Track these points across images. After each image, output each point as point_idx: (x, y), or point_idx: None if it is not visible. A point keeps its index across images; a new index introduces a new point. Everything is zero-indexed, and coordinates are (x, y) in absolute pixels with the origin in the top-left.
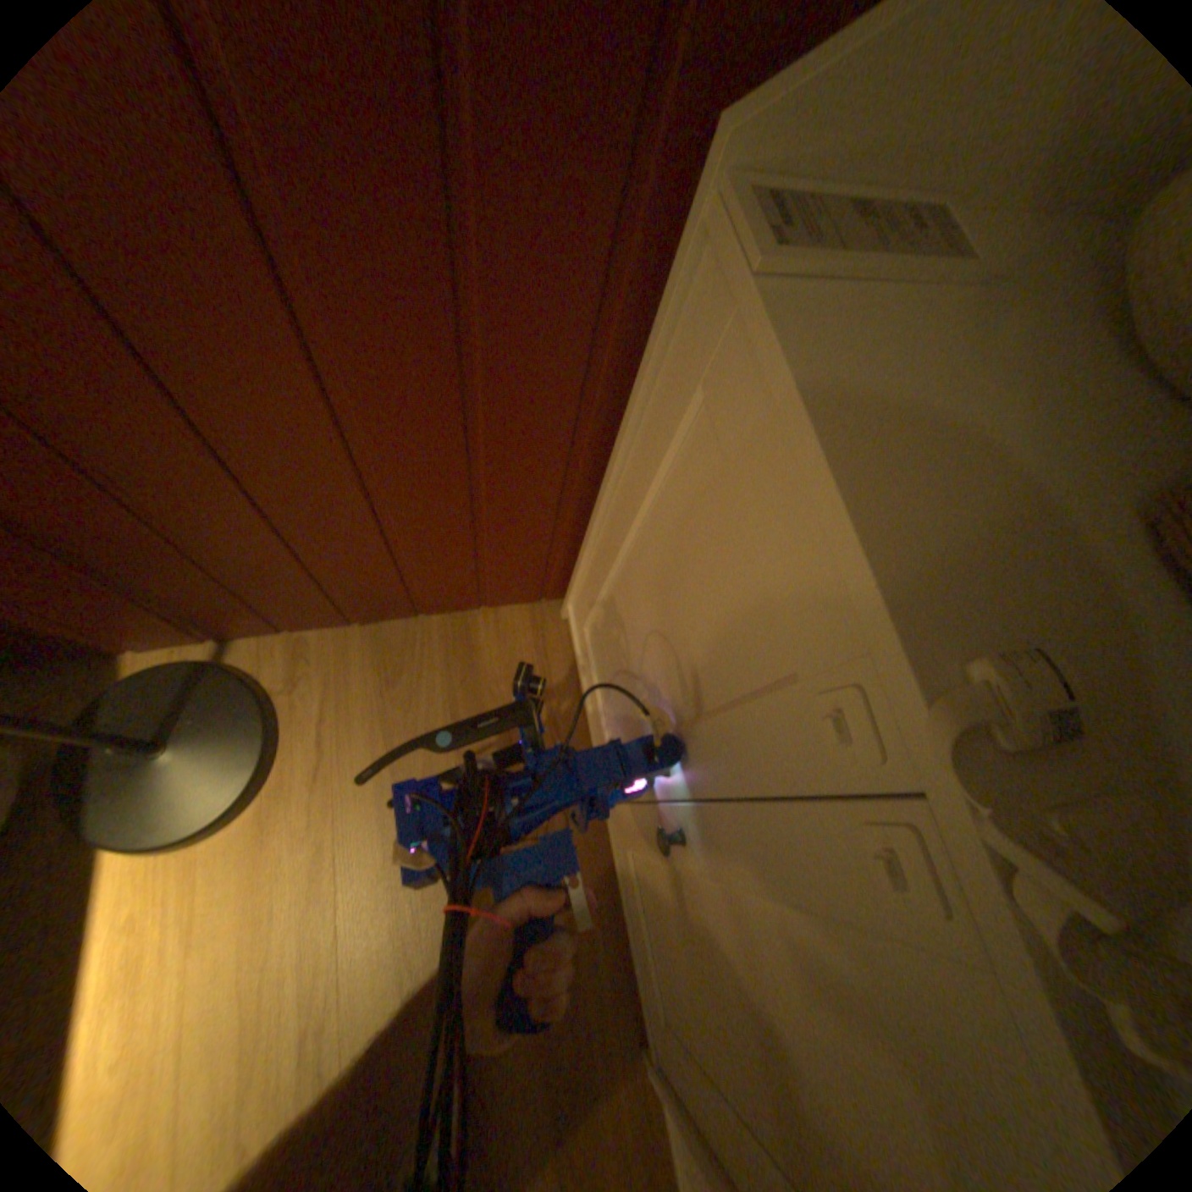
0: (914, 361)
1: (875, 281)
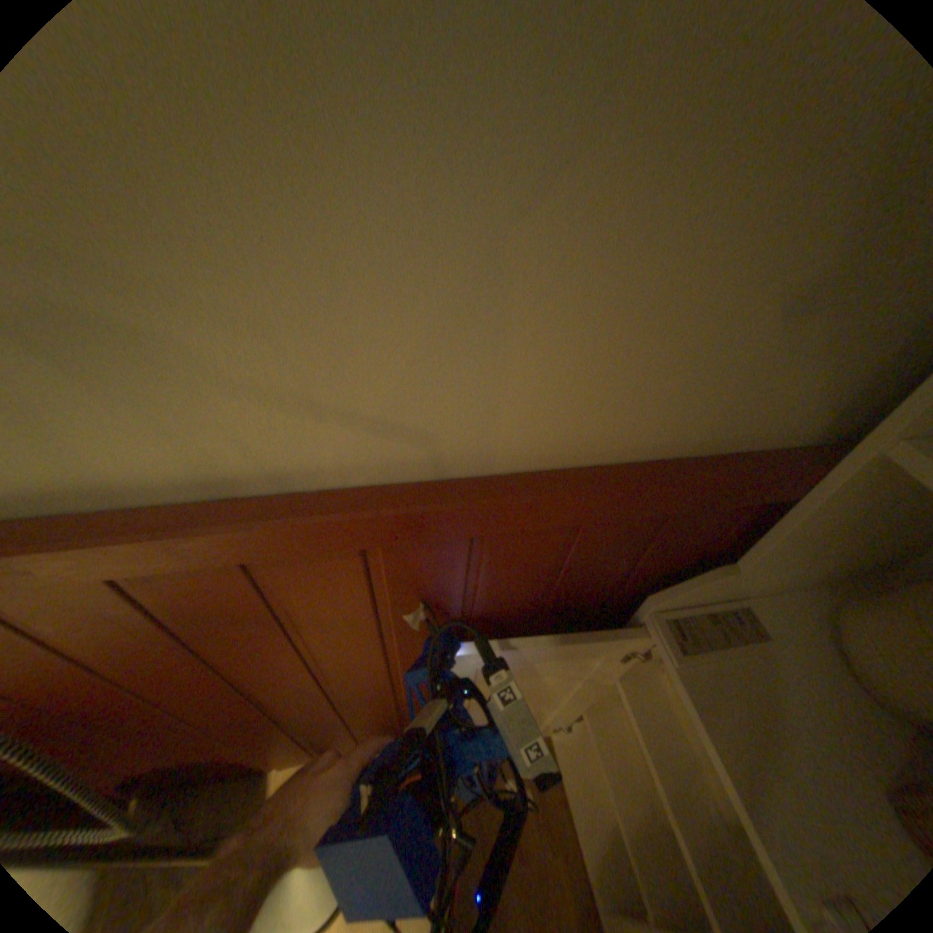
0: (756, 715)
1: (728, 669)
